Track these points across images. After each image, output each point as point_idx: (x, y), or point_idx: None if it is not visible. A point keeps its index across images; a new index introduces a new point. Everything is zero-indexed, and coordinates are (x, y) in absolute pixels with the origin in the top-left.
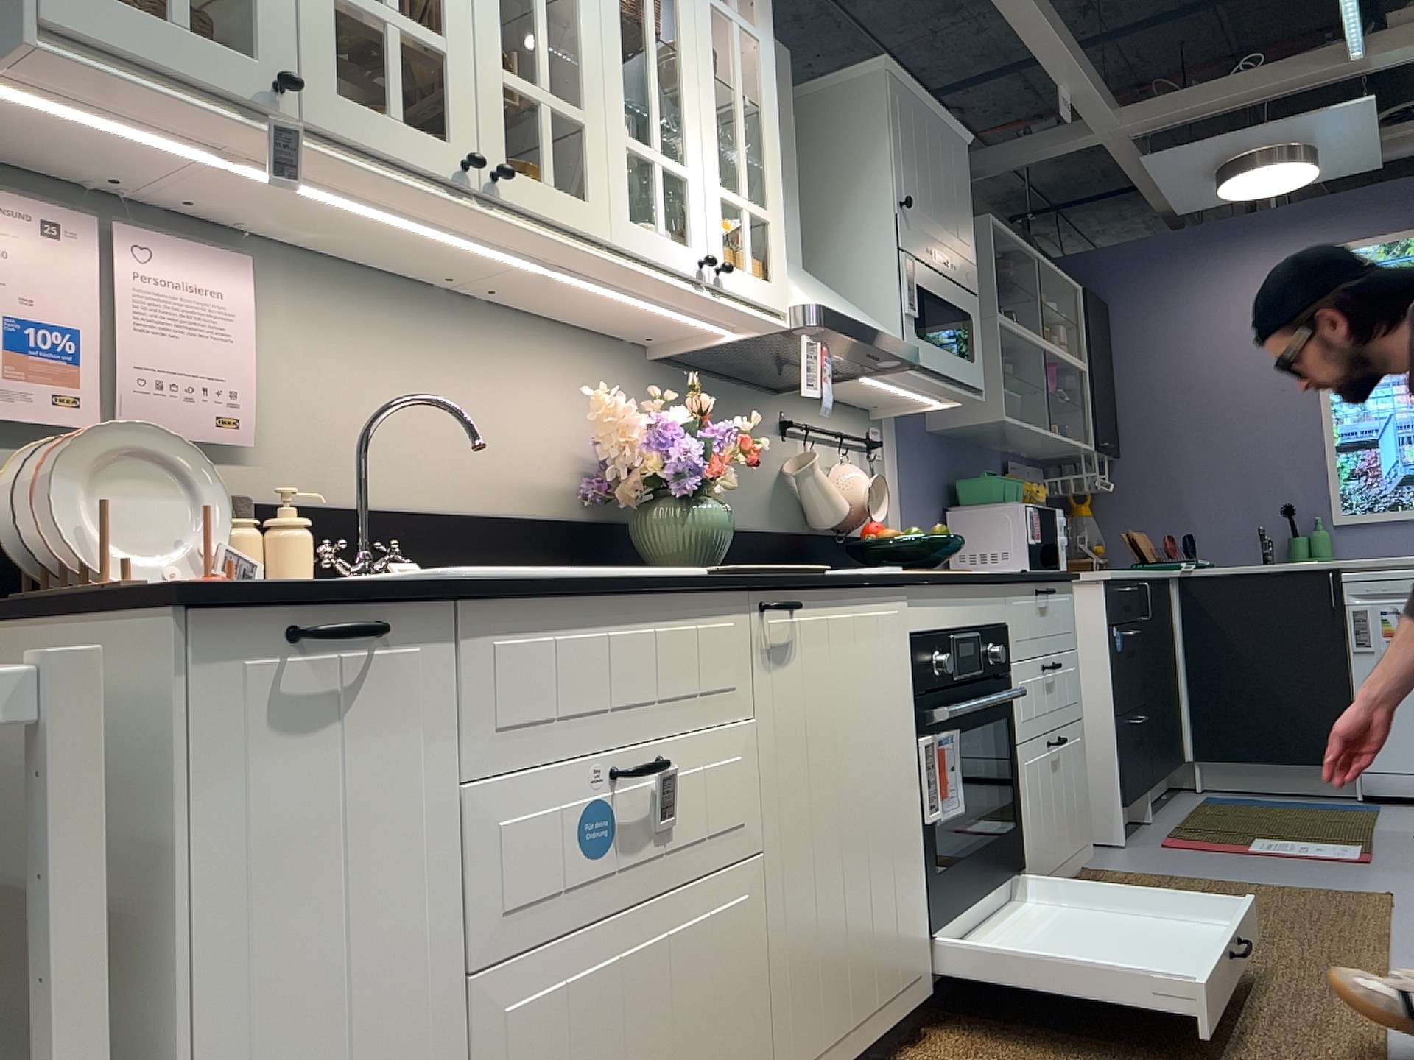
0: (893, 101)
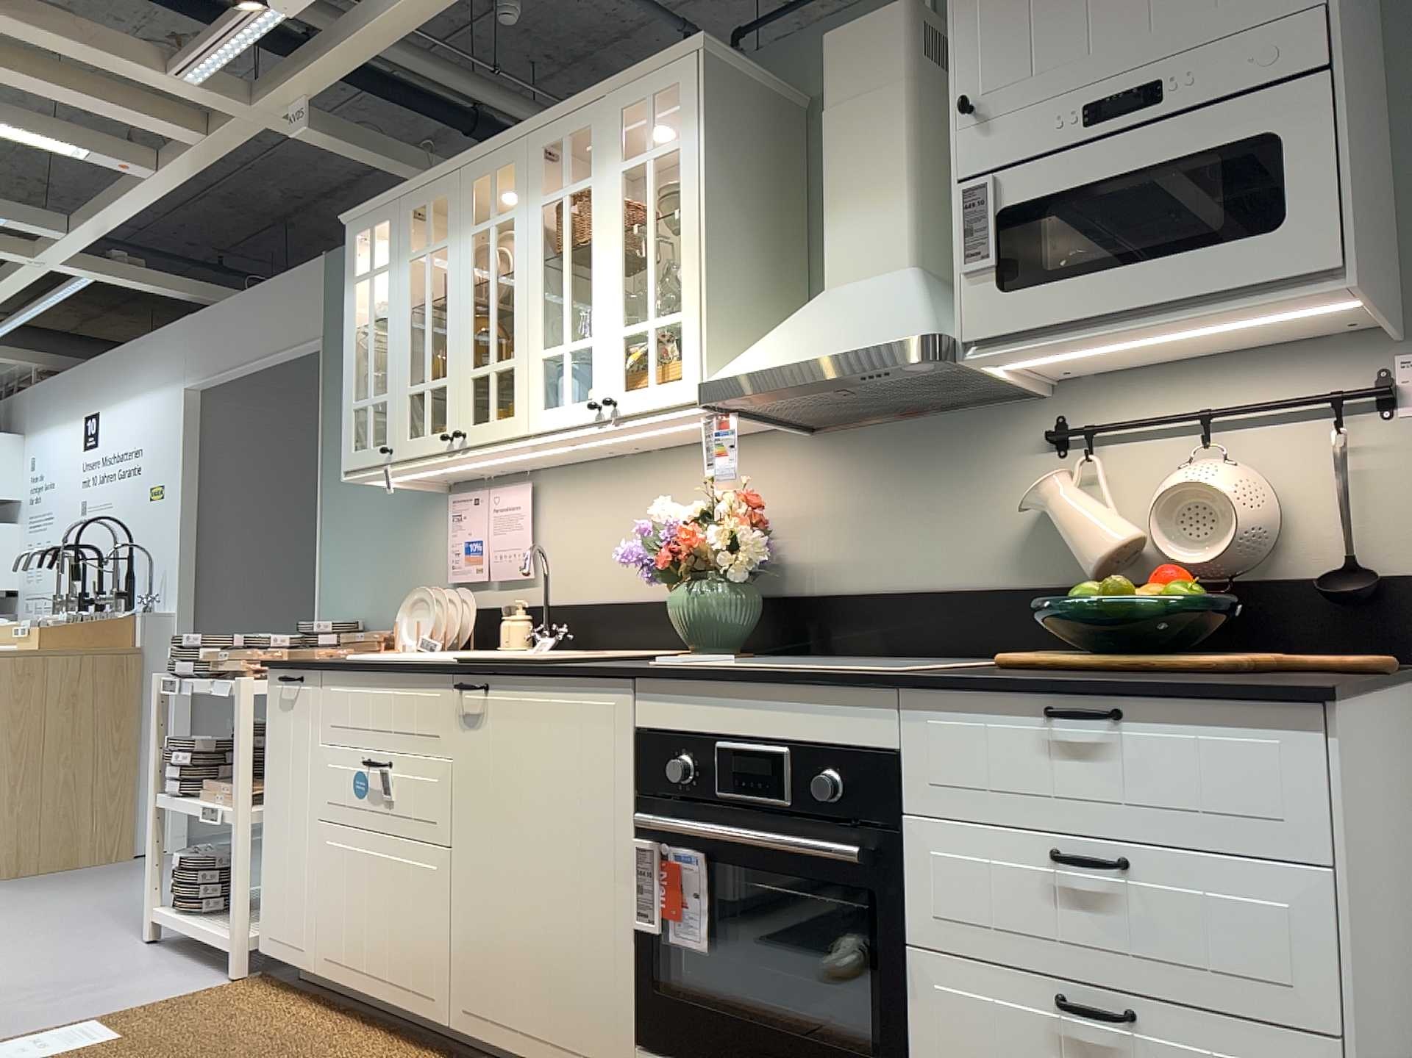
0: None
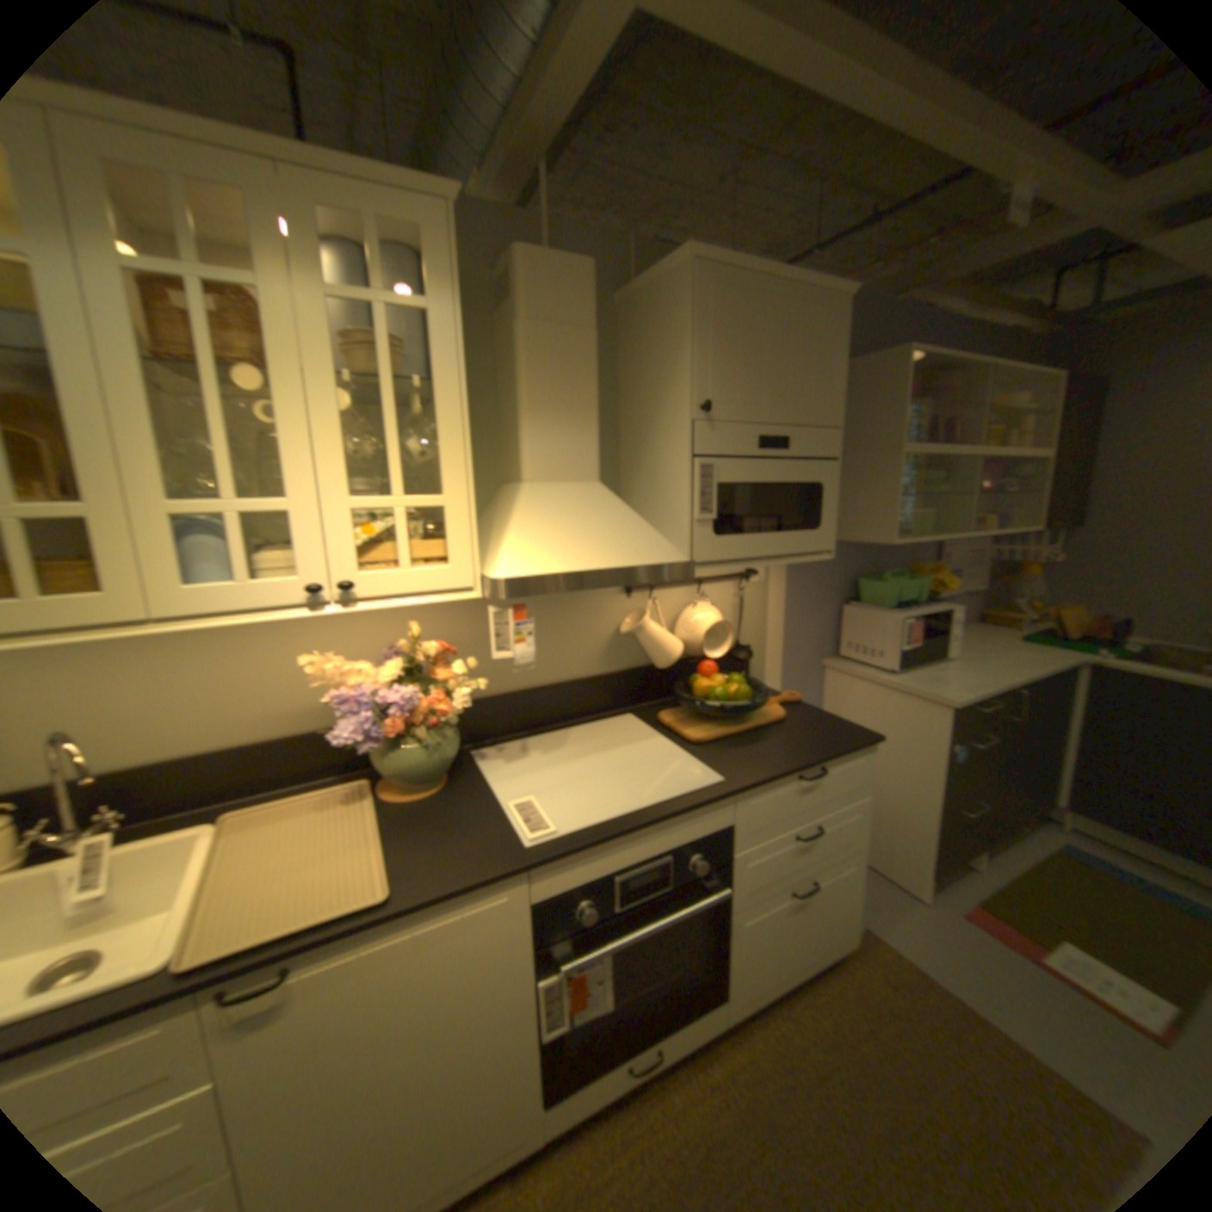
0: (701, 289)
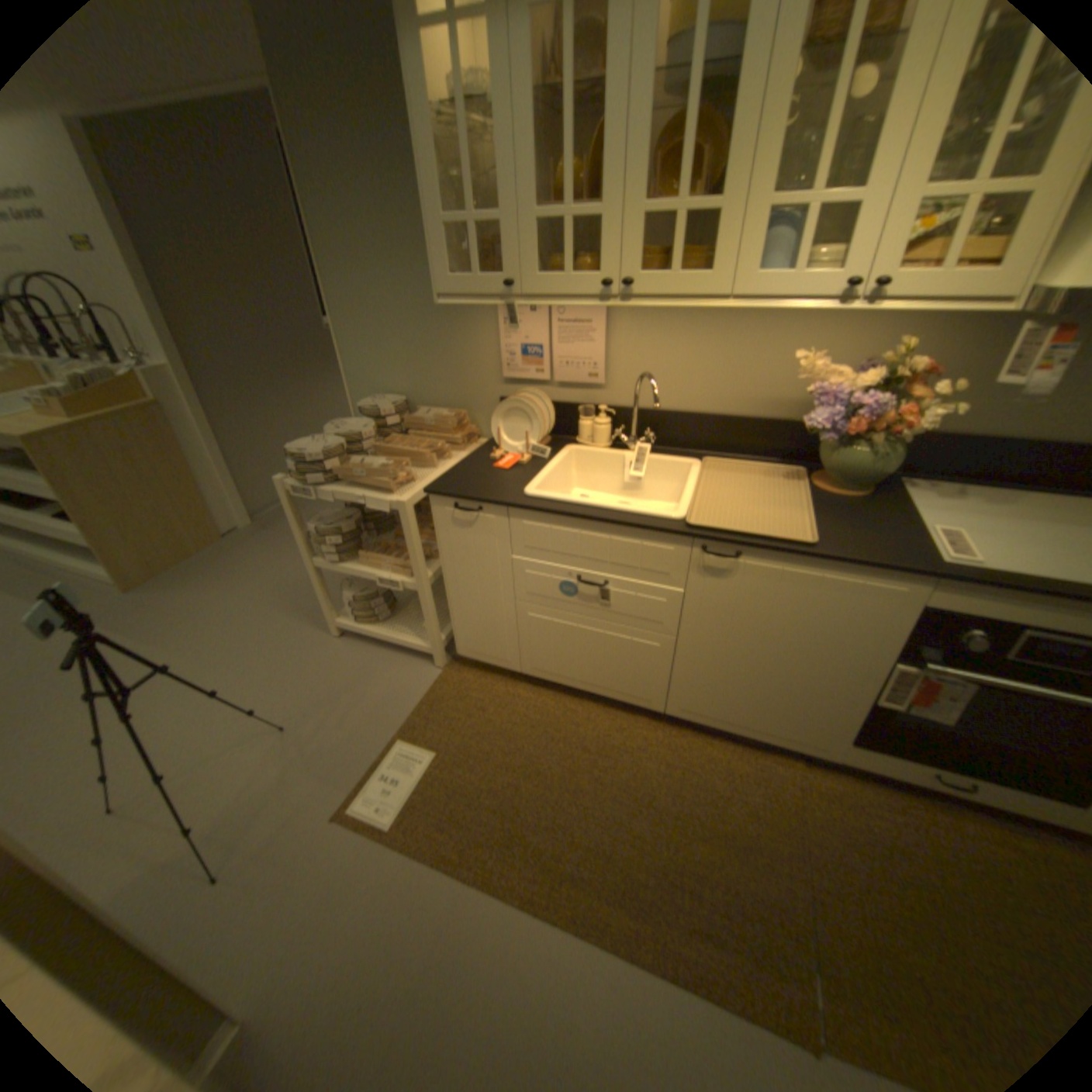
0: None
